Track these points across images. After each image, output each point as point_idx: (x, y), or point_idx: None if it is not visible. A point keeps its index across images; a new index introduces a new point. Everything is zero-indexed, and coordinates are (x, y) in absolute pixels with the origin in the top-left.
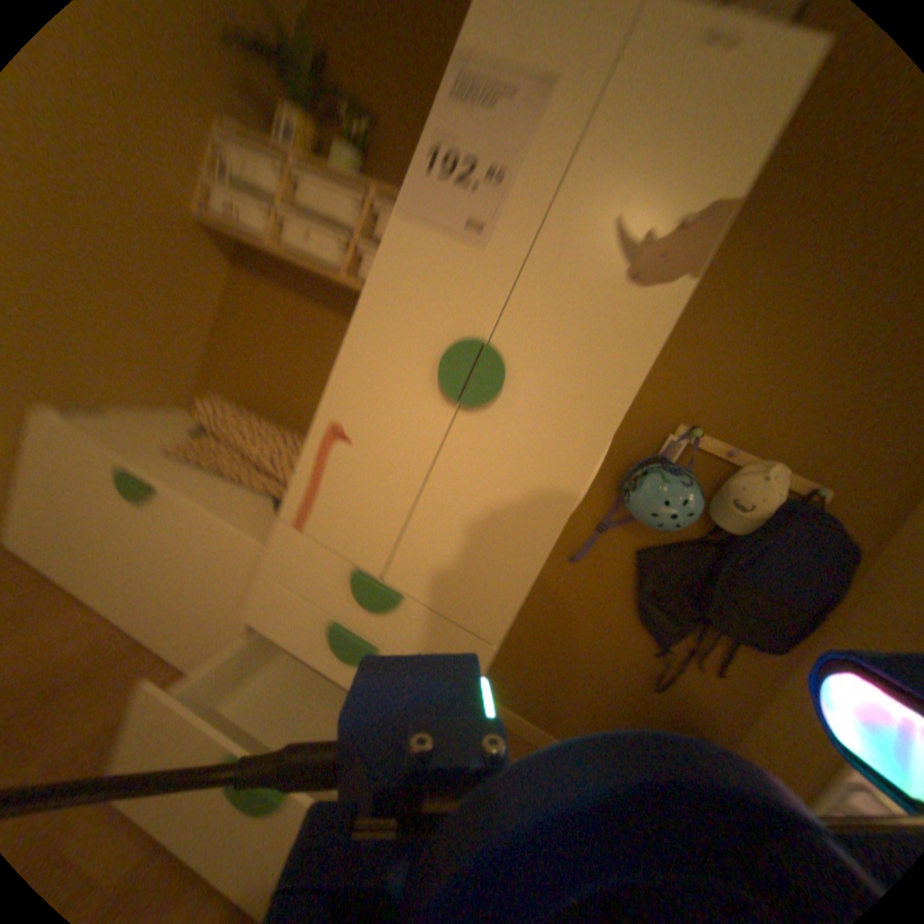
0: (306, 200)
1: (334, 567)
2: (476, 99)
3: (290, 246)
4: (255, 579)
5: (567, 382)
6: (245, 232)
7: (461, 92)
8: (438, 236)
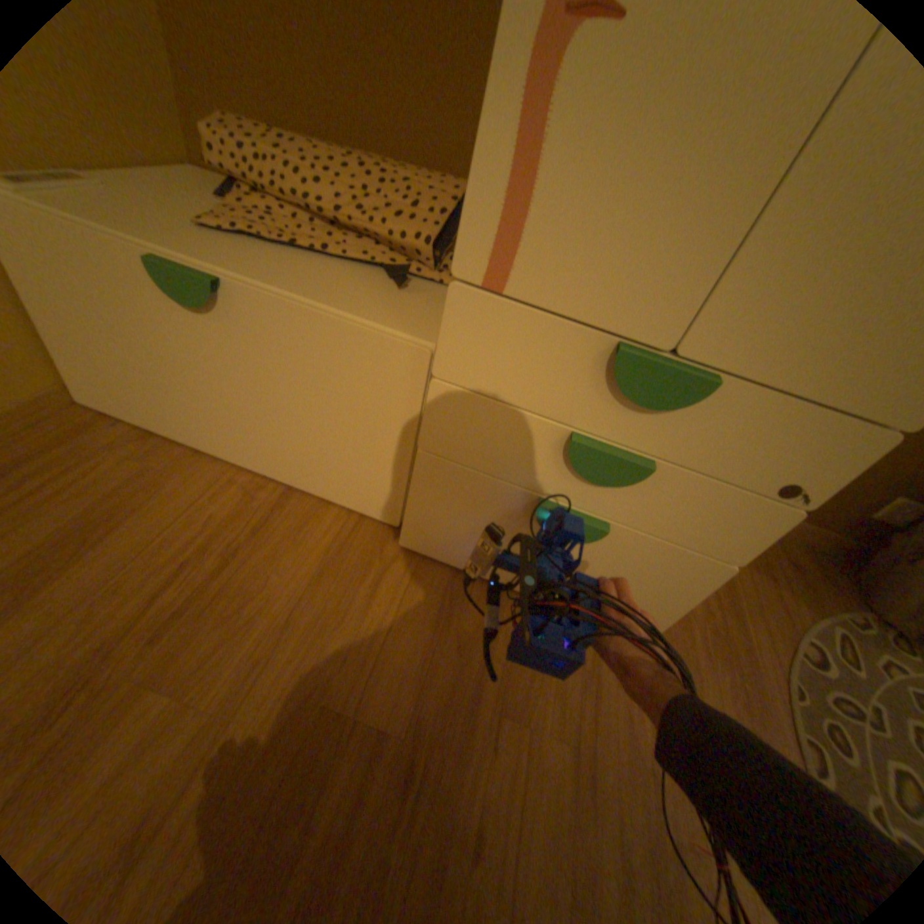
0: None
1: (576, 345)
2: None
3: None
4: (433, 390)
5: None
6: None
7: None
8: None
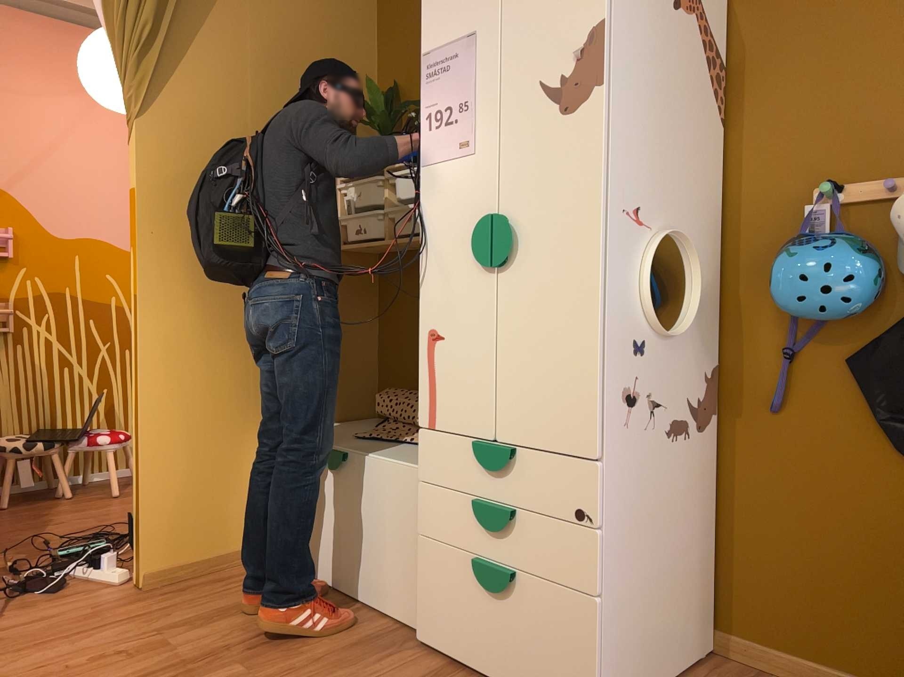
0: (402, 194)
1: (464, 449)
2: (438, 73)
3: (401, 233)
4: (420, 492)
5: (556, 206)
6: (372, 242)
7: (430, 75)
8: (447, 164)
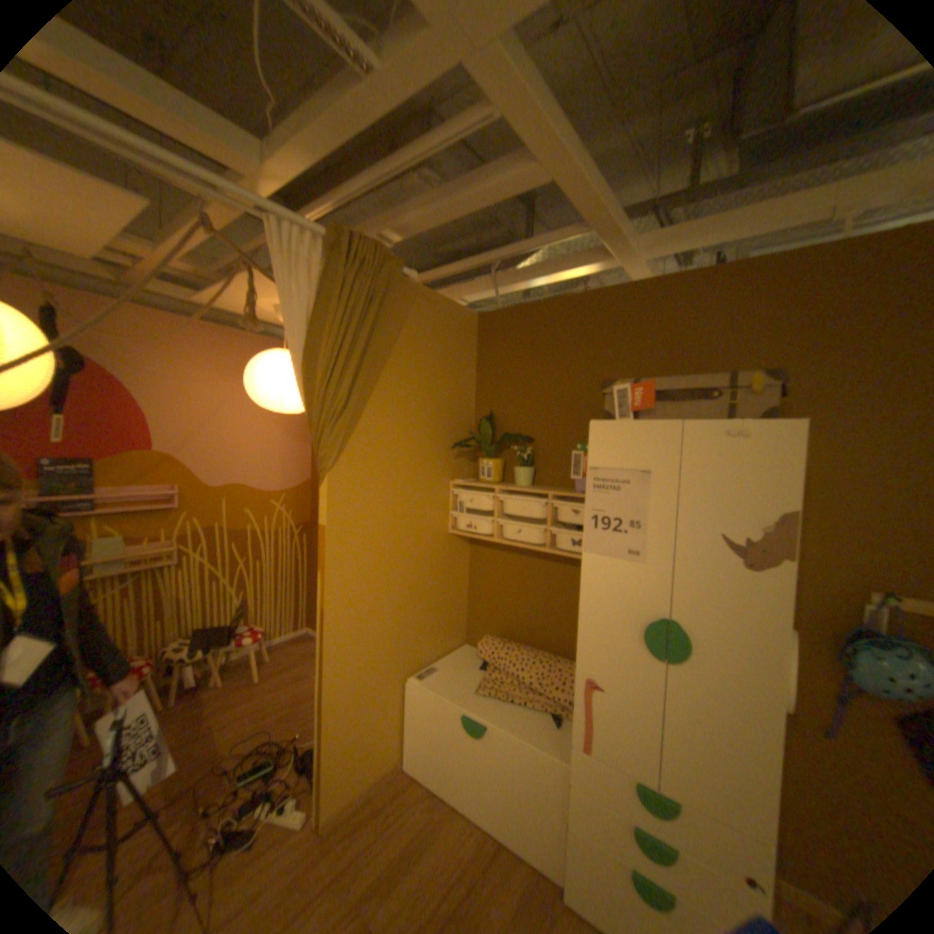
0: (513, 511)
1: (625, 783)
2: (608, 489)
3: (511, 540)
4: (573, 795)
5: (737, 637)
6: (483, 538)
7: (599, 487)
8: (614, 561)
